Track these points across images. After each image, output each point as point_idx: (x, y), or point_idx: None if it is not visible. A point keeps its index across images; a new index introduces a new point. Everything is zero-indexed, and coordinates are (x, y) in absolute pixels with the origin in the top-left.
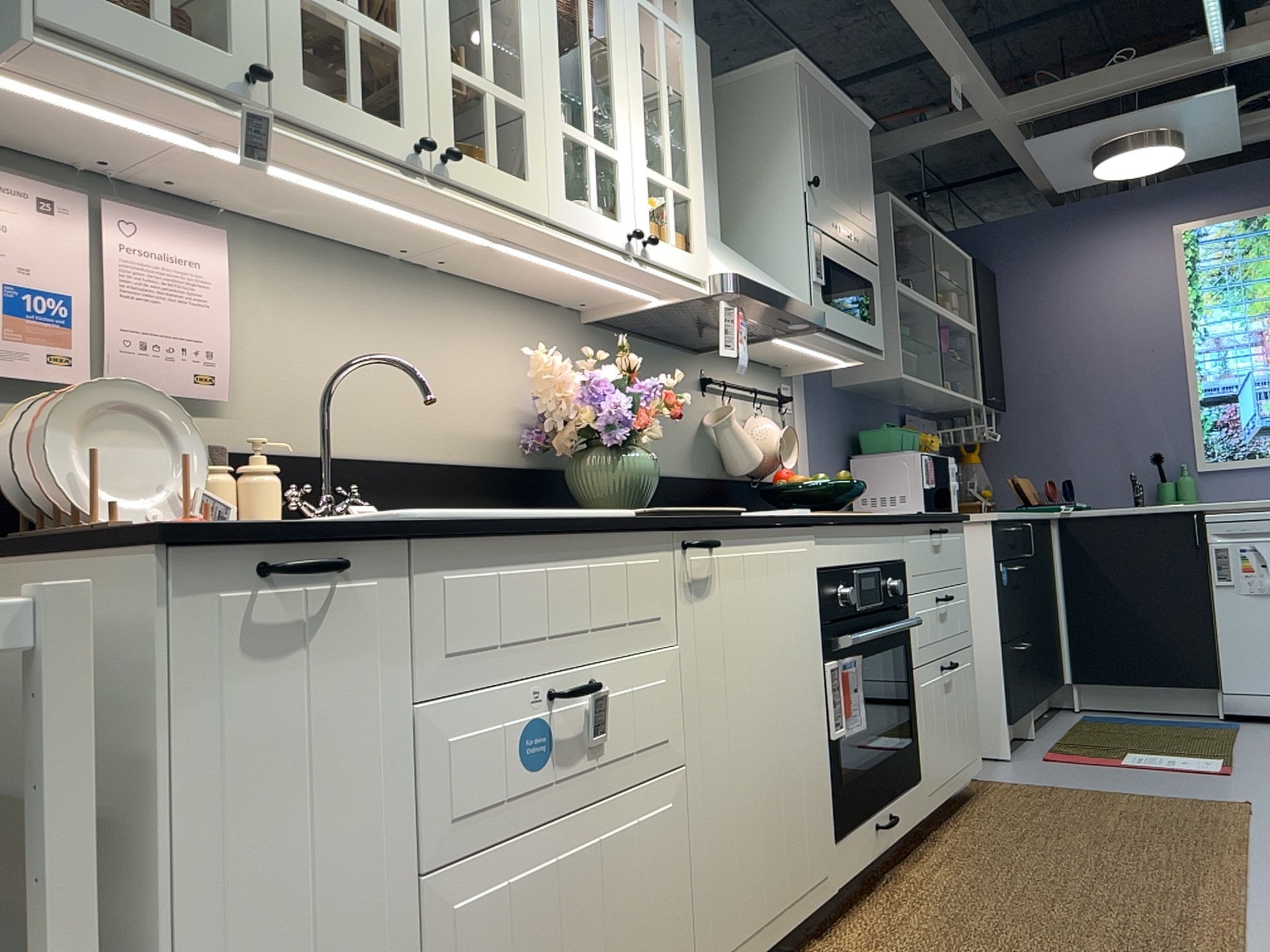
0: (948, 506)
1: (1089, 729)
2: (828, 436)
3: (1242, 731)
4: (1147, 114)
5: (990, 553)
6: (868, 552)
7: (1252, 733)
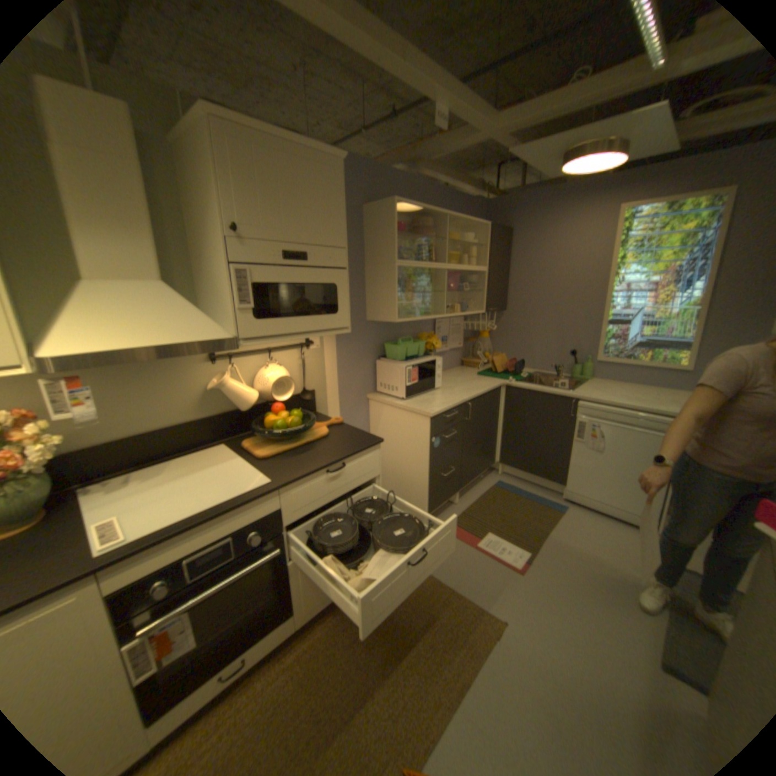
0: (429, 387)
1: (489, 499)
2: (356, 351)
3: (564, 518)
4: (595, 125)
5: (427, 432)
6: (210, 536)
7: (568, 523)
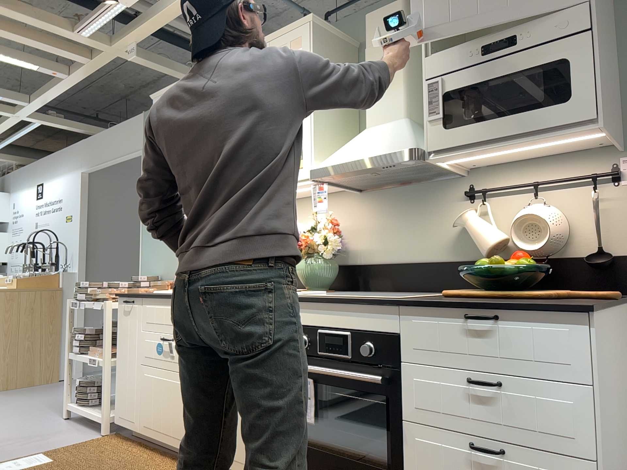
0: None
1: None
2: None
3: None
4: None
5: None
6: (338, 321)
7: None
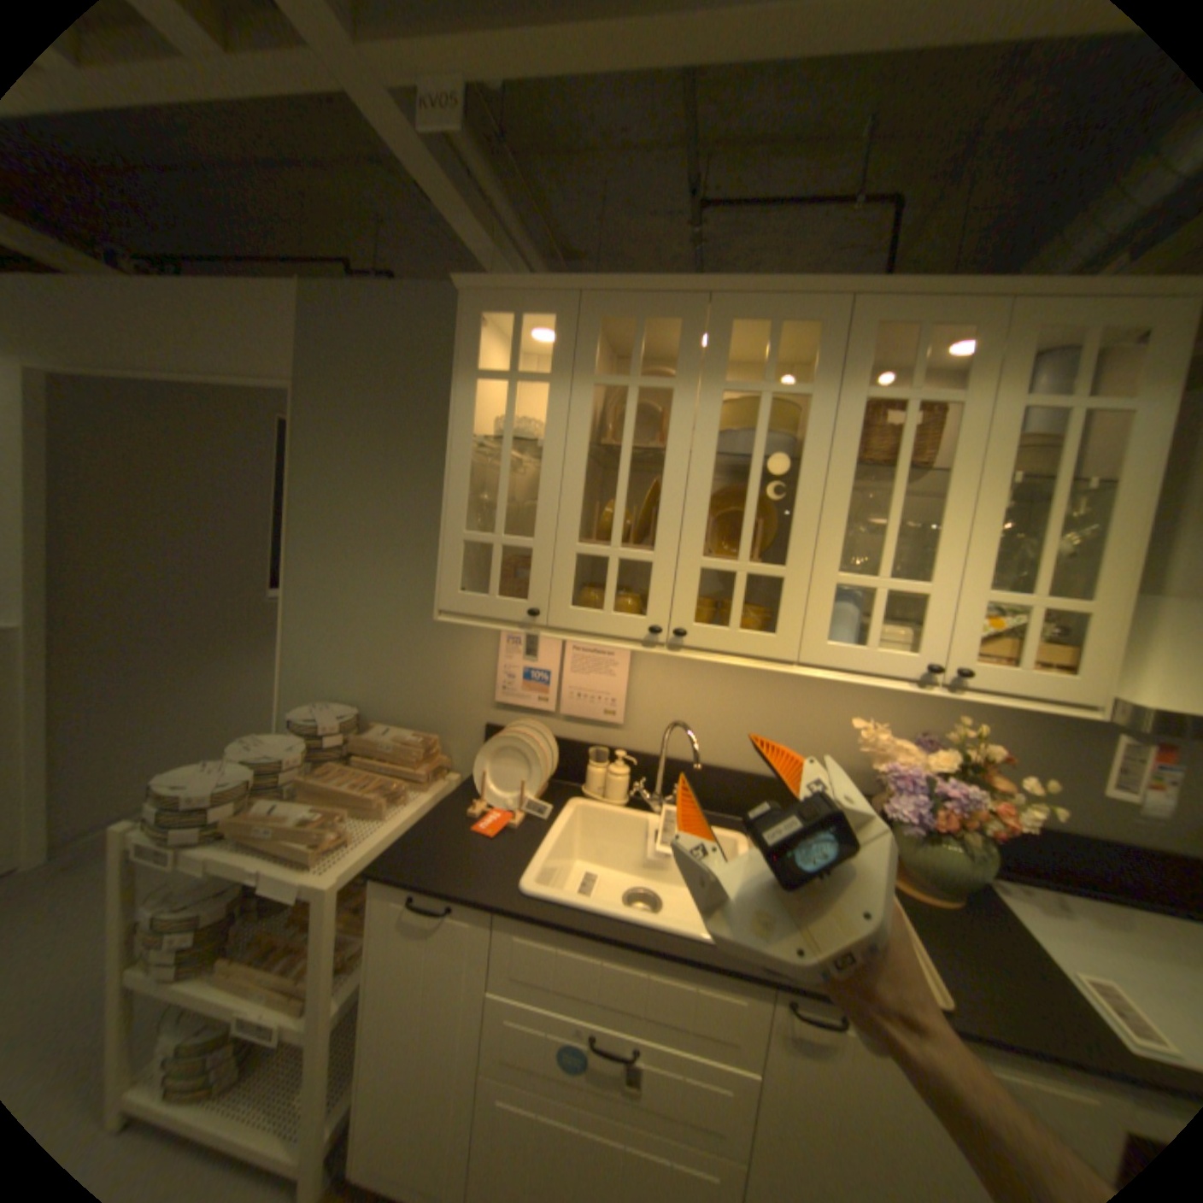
0: None
1: None
2: None
3: None
4: None
5: None
6: None
7: None
